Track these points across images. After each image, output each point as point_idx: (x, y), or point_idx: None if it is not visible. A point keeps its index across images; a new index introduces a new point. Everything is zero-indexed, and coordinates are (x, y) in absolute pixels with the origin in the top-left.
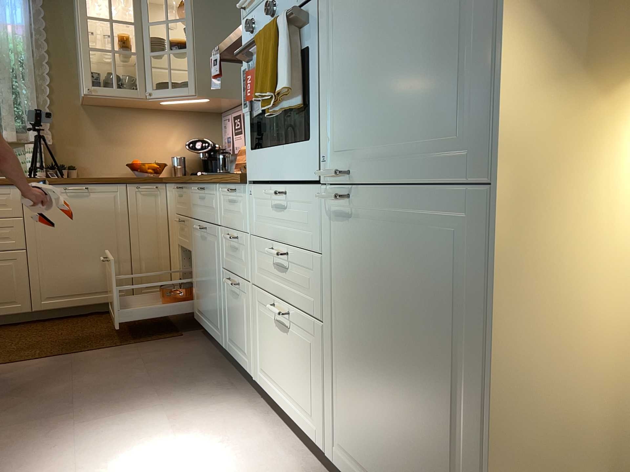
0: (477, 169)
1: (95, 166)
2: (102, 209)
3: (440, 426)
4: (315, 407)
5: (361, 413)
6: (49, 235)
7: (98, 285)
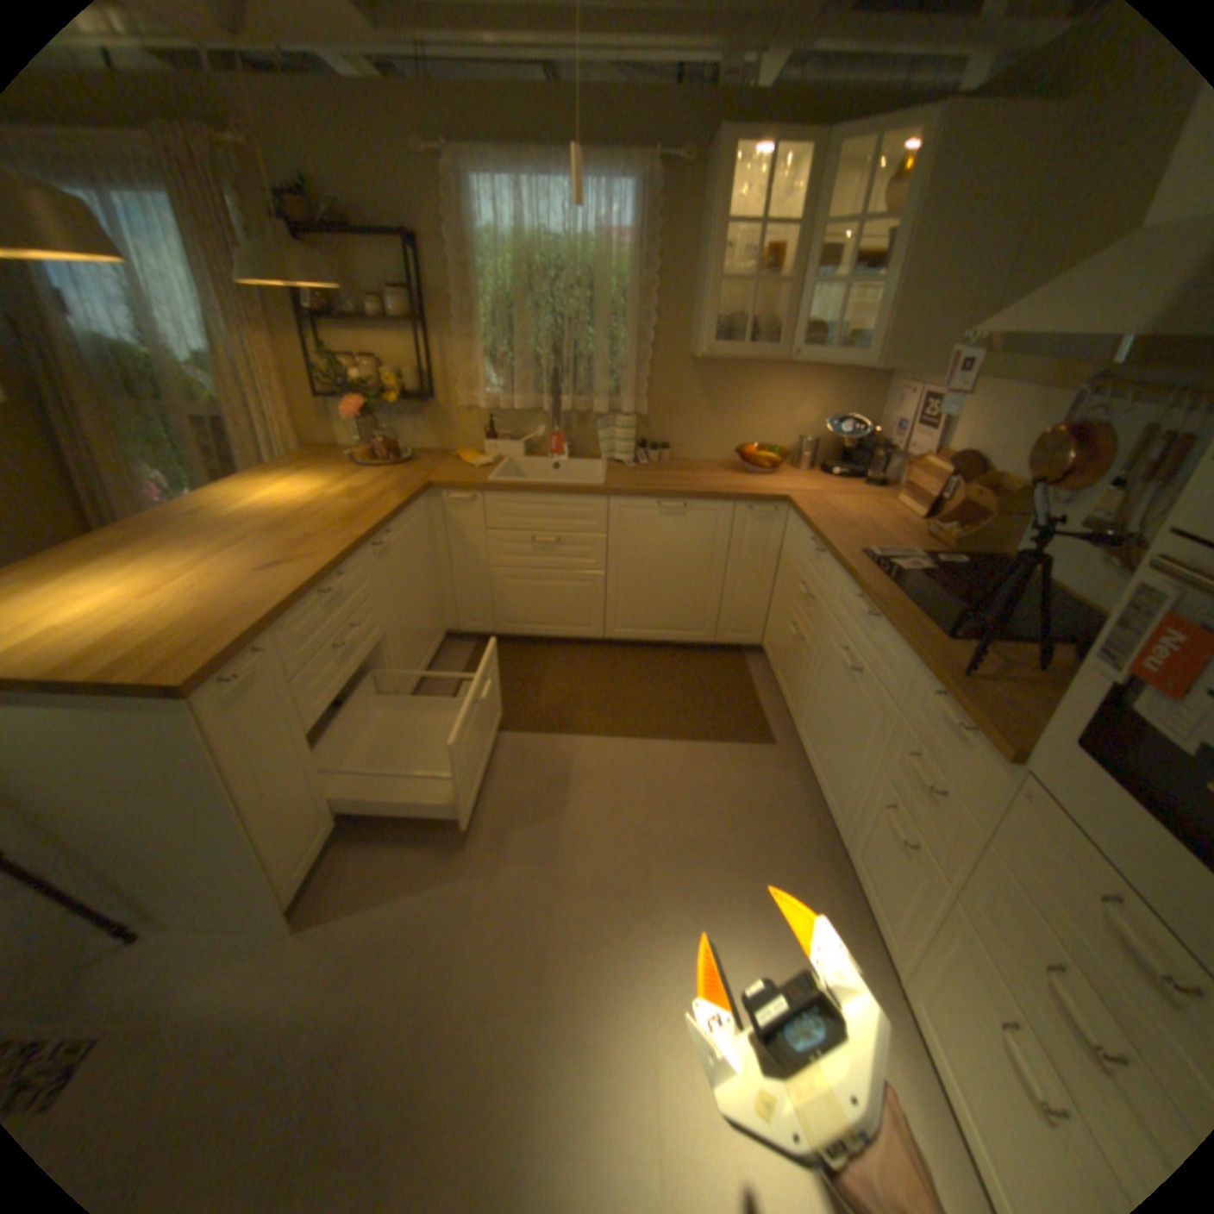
0: None
1: (693, 443)
2: (697, 534)
3: None
4: None
5: None
6: (631, 559)
7: (676, 621)
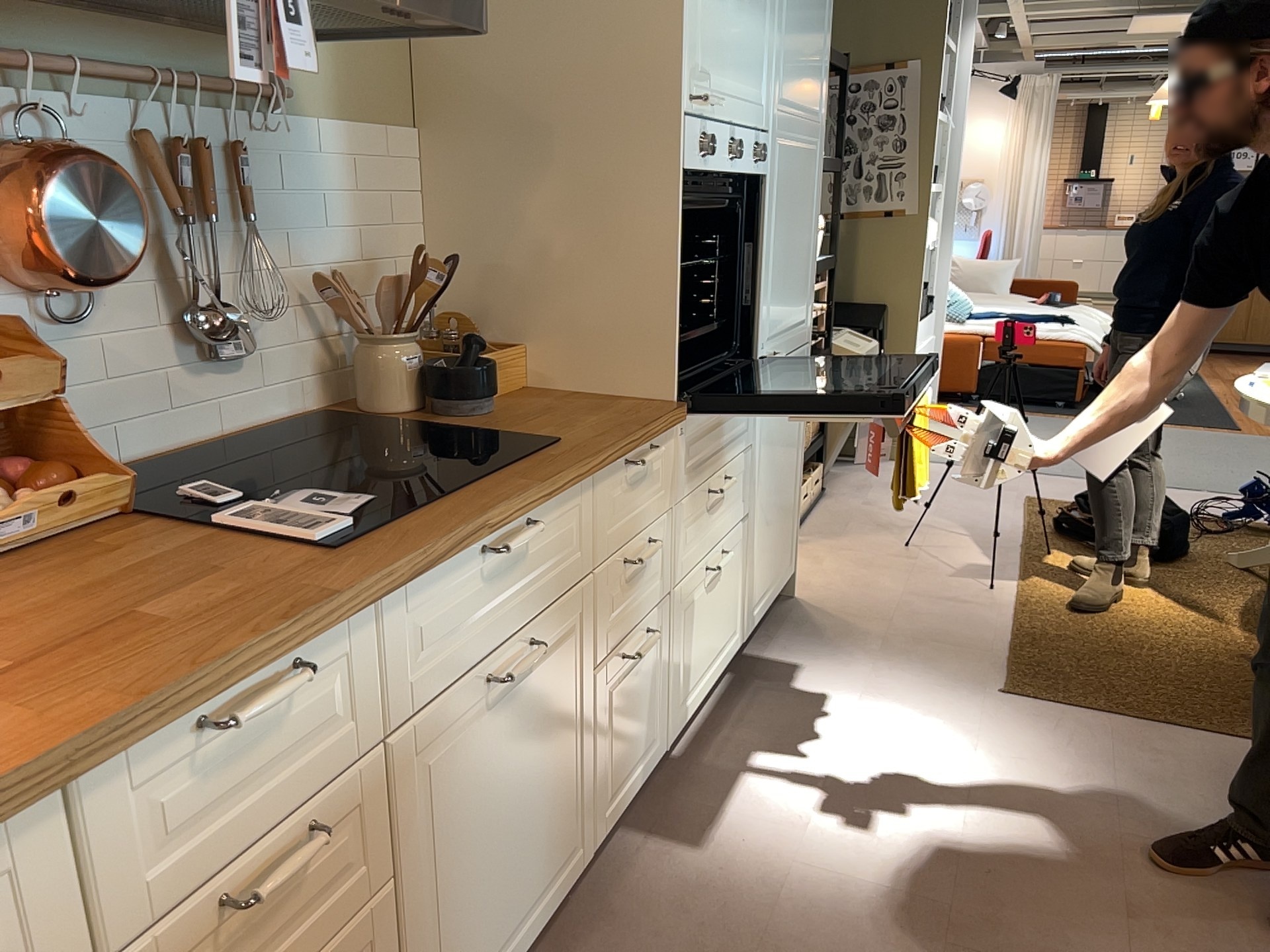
0: (807, 334)
1: None
2: None
3: (791, 491)
4: (736, 613)
5: (765, 550)
6: None
7: None
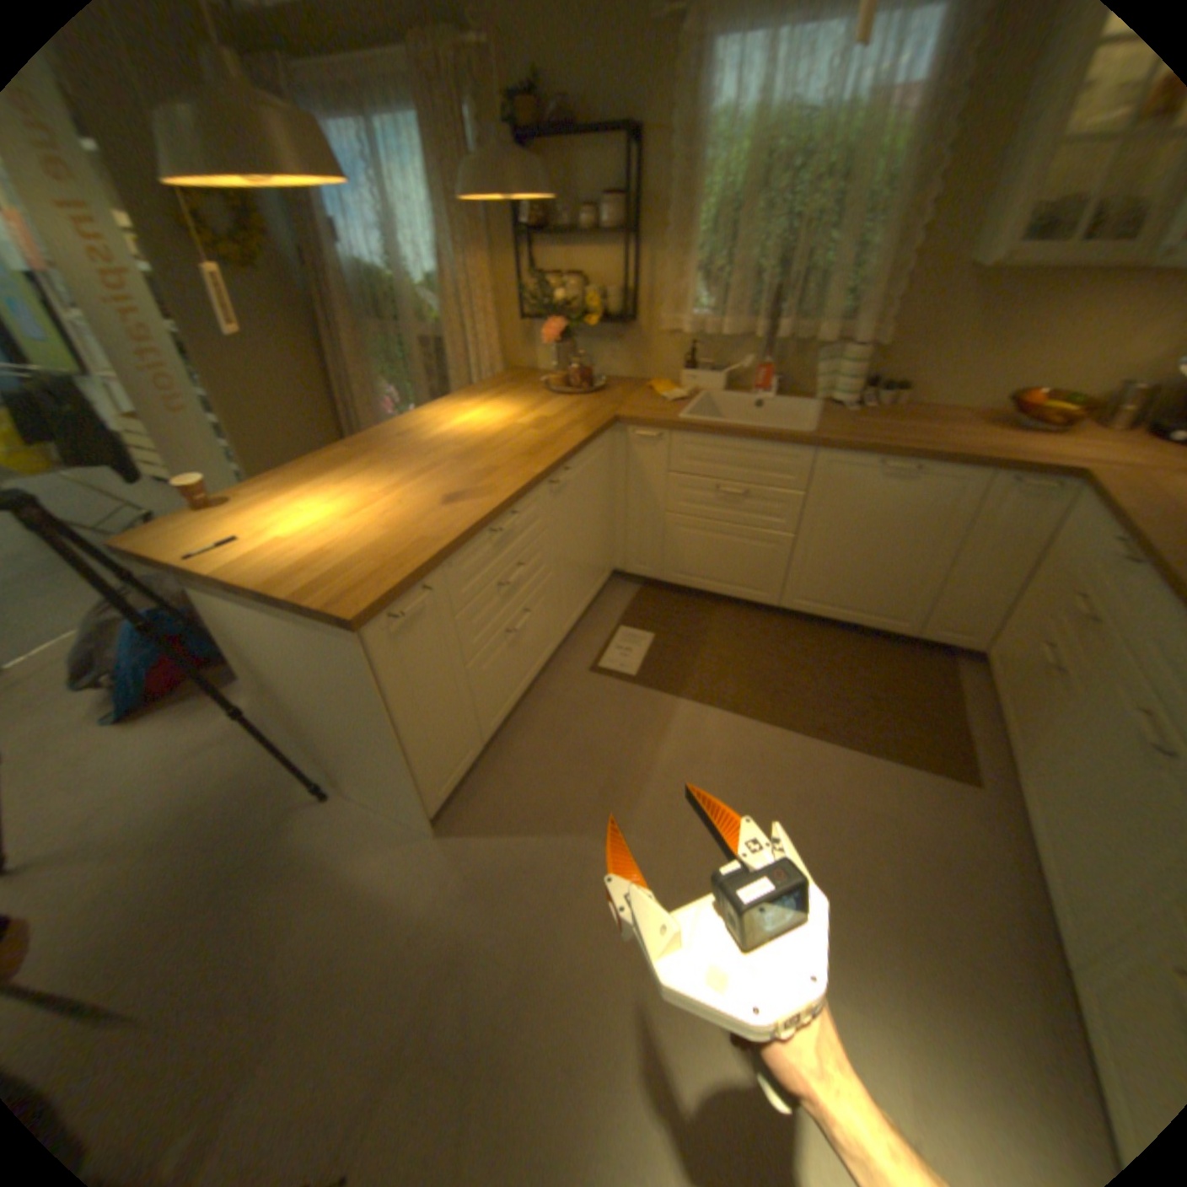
0: None
1: (948, 384)
2: (931, 505)
3: None
4: None
5: None
6: (833, 525)
7: (875, 605)
